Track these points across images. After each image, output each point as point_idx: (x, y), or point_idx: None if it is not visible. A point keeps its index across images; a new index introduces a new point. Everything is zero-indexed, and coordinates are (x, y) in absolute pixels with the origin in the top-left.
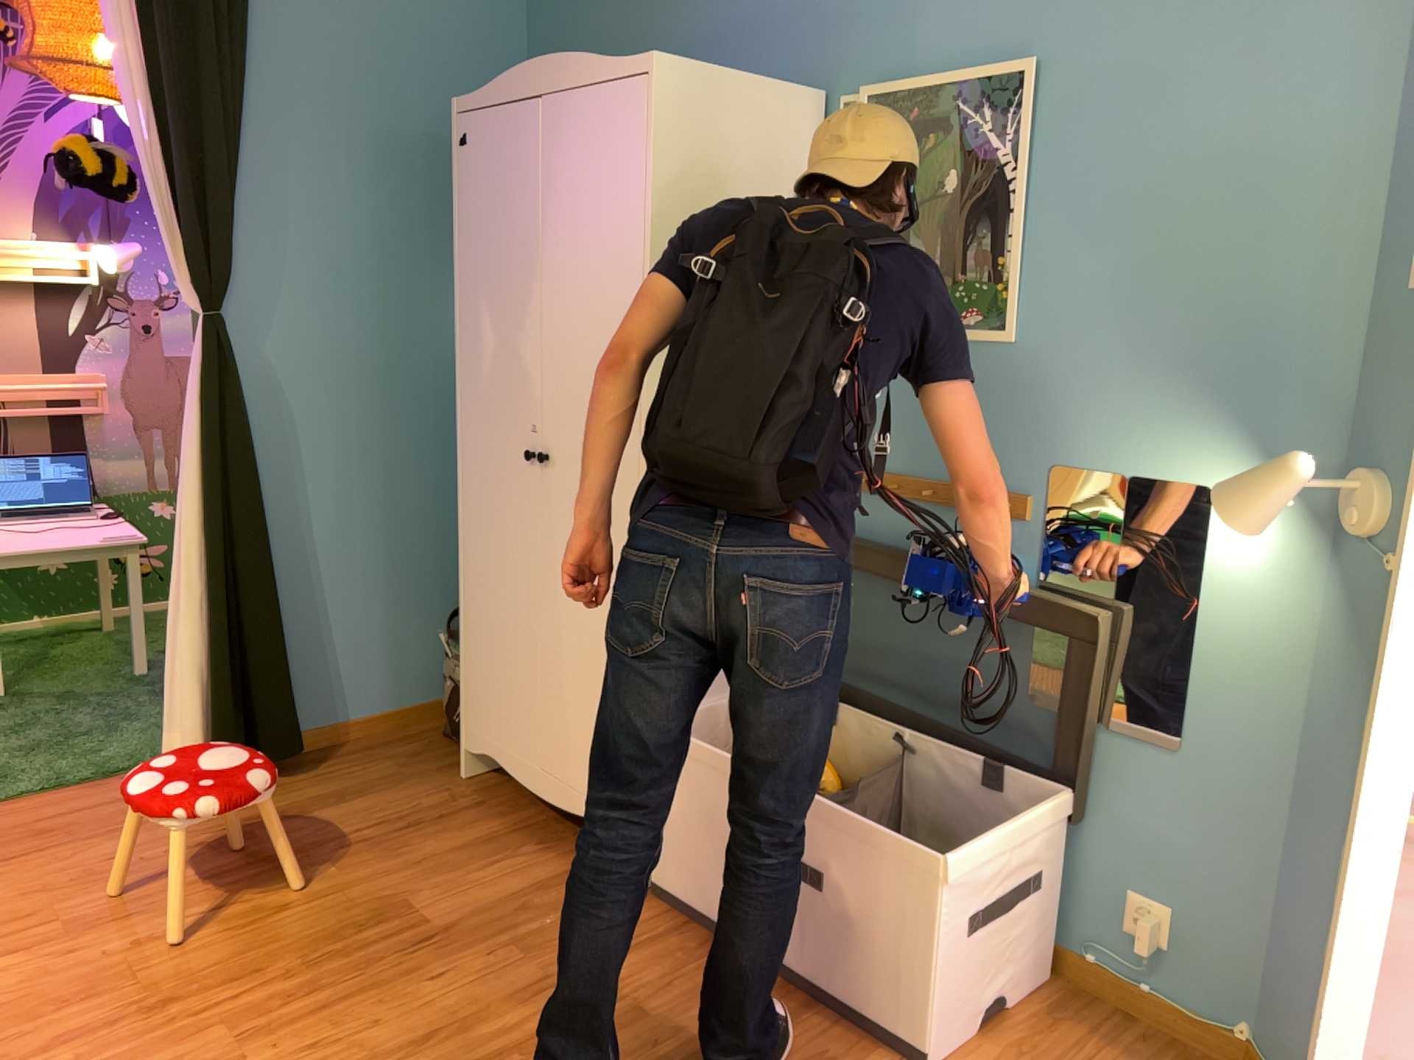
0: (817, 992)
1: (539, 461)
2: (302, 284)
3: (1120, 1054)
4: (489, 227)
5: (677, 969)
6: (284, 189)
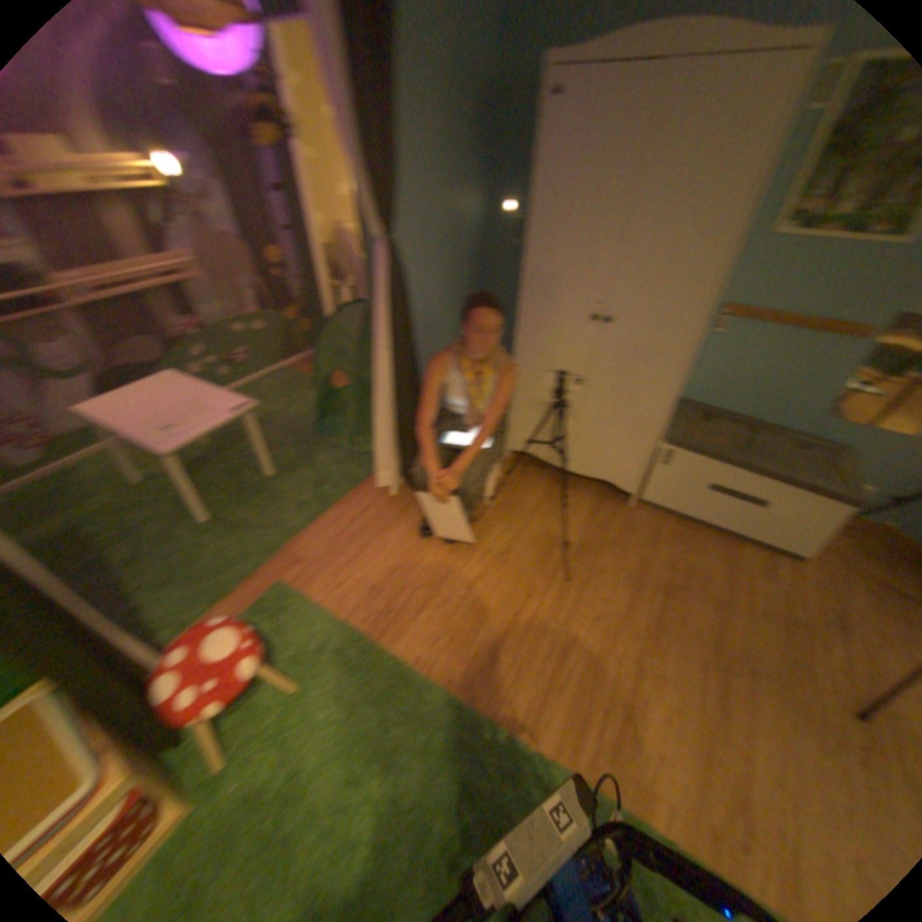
0: (740, 541)
1: (602, 323)
2: (412, 207)
3: (846, 540)
4: (579, 168)
5: (681, 541)
6: (403, 132)
